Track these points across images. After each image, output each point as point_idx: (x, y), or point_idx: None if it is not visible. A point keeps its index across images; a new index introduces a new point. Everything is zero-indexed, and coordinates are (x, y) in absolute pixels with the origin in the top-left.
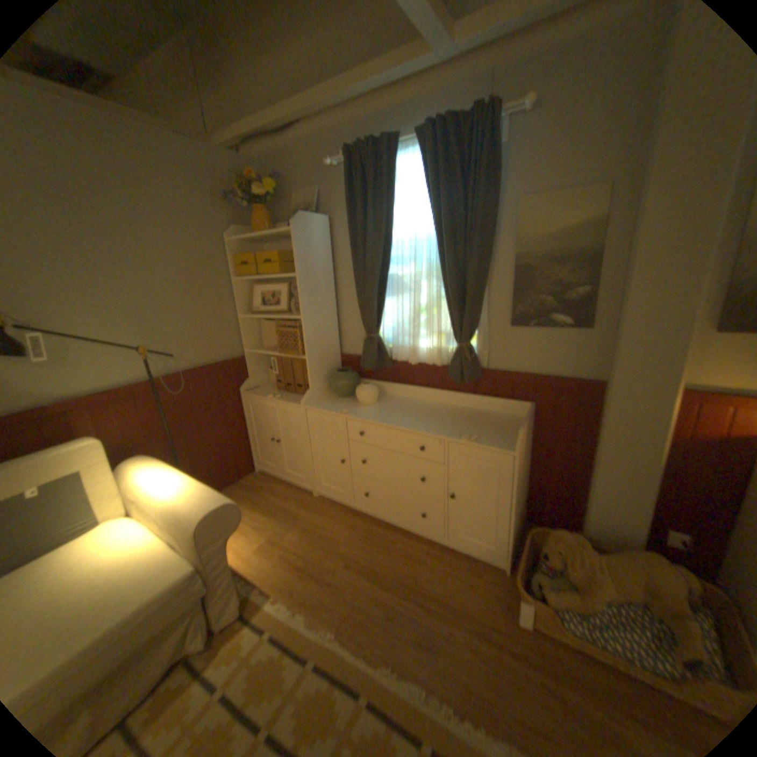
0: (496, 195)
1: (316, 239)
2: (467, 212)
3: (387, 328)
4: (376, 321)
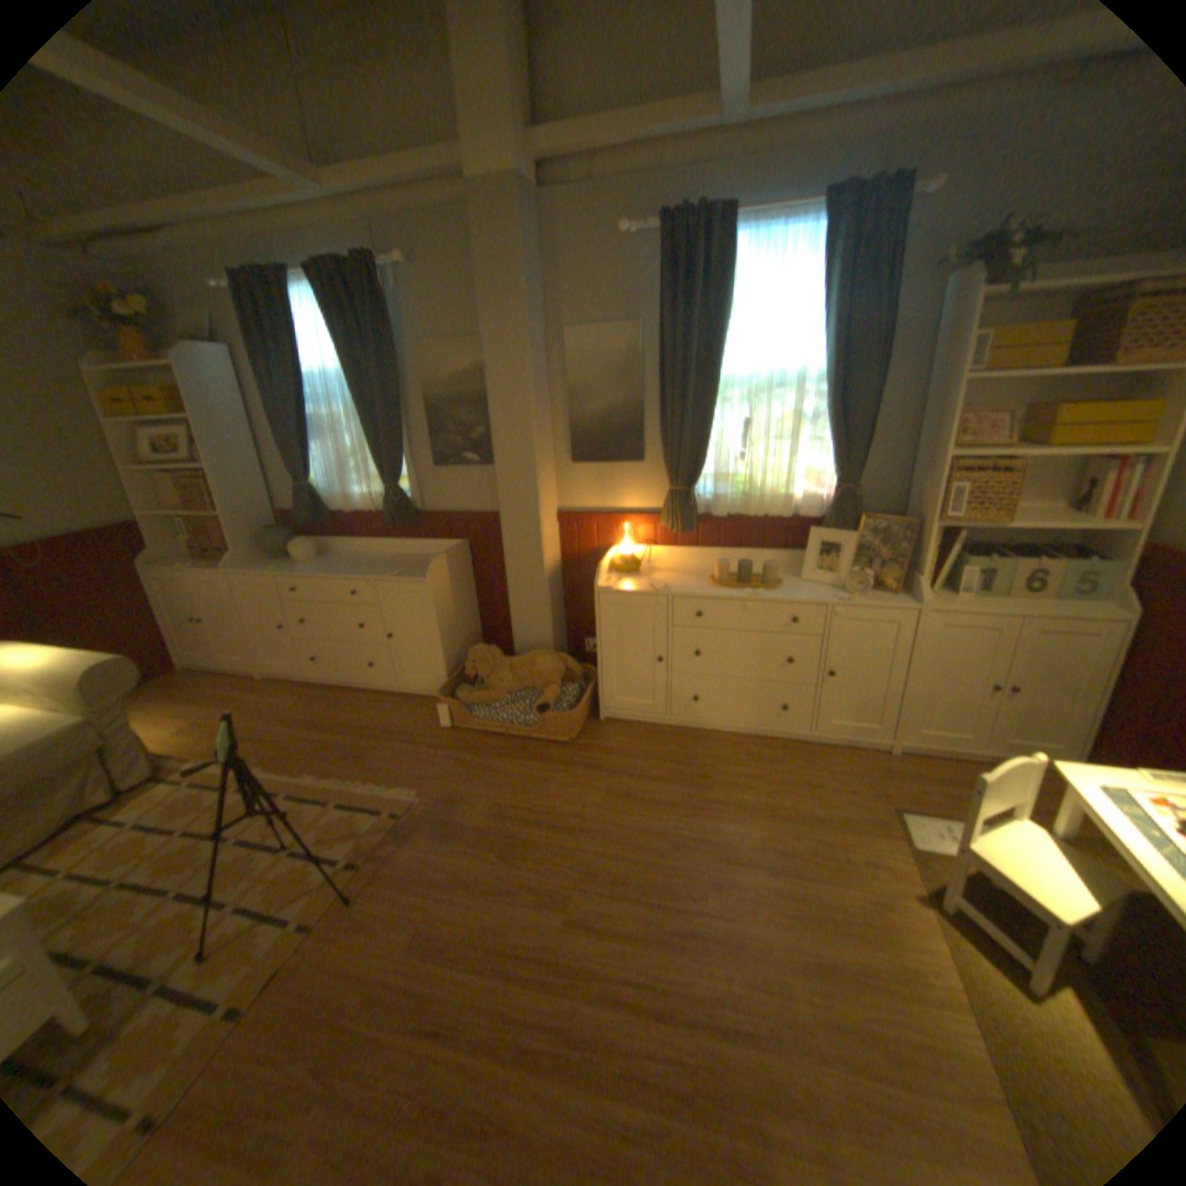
0: (388, 342)
1: (210, 375)
2: (369, 354)
3: (316, 477)
4: (298, 469)
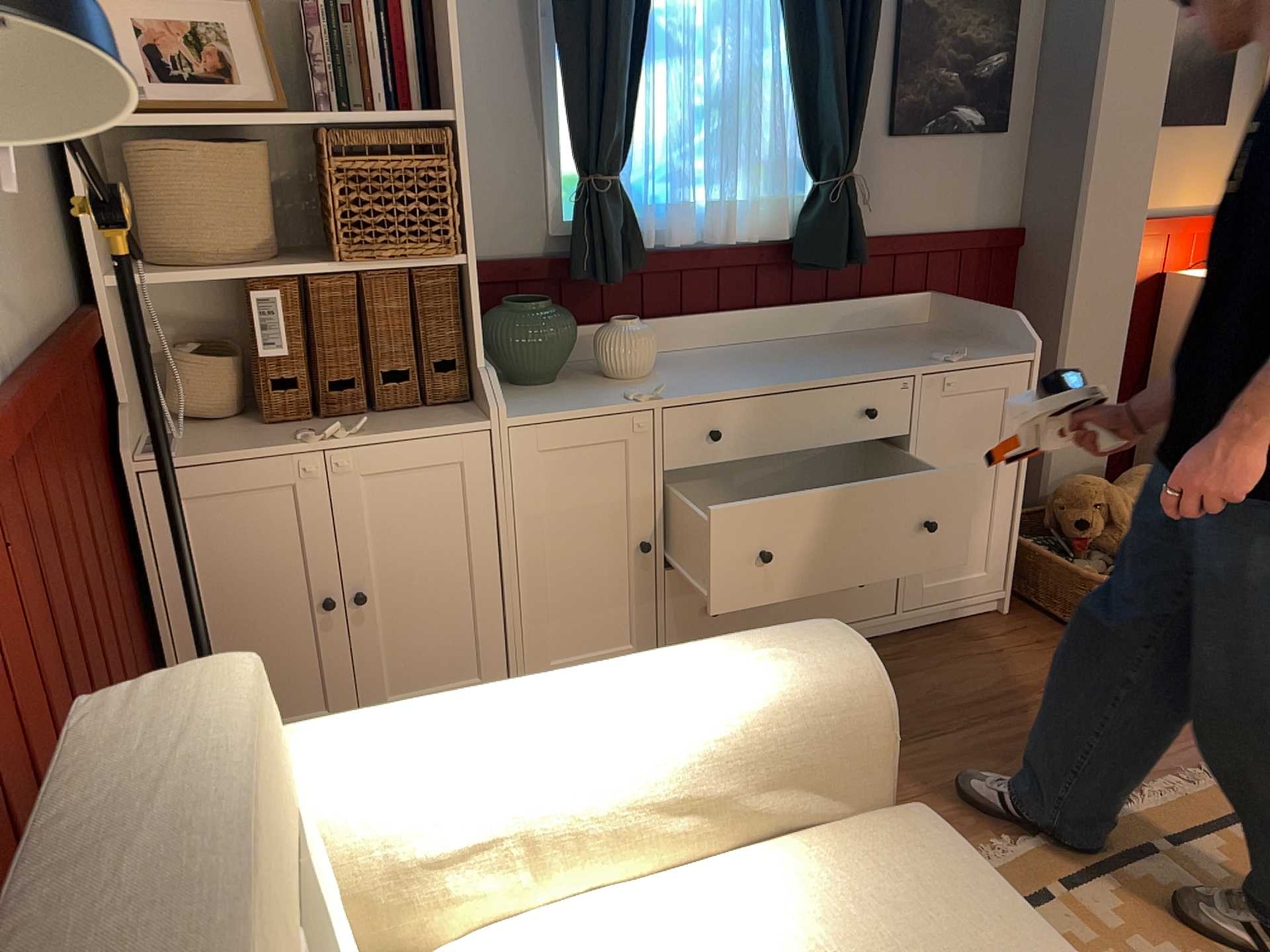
0: None
1: None
2: None
3: (625, 162)
4: (625, 135)
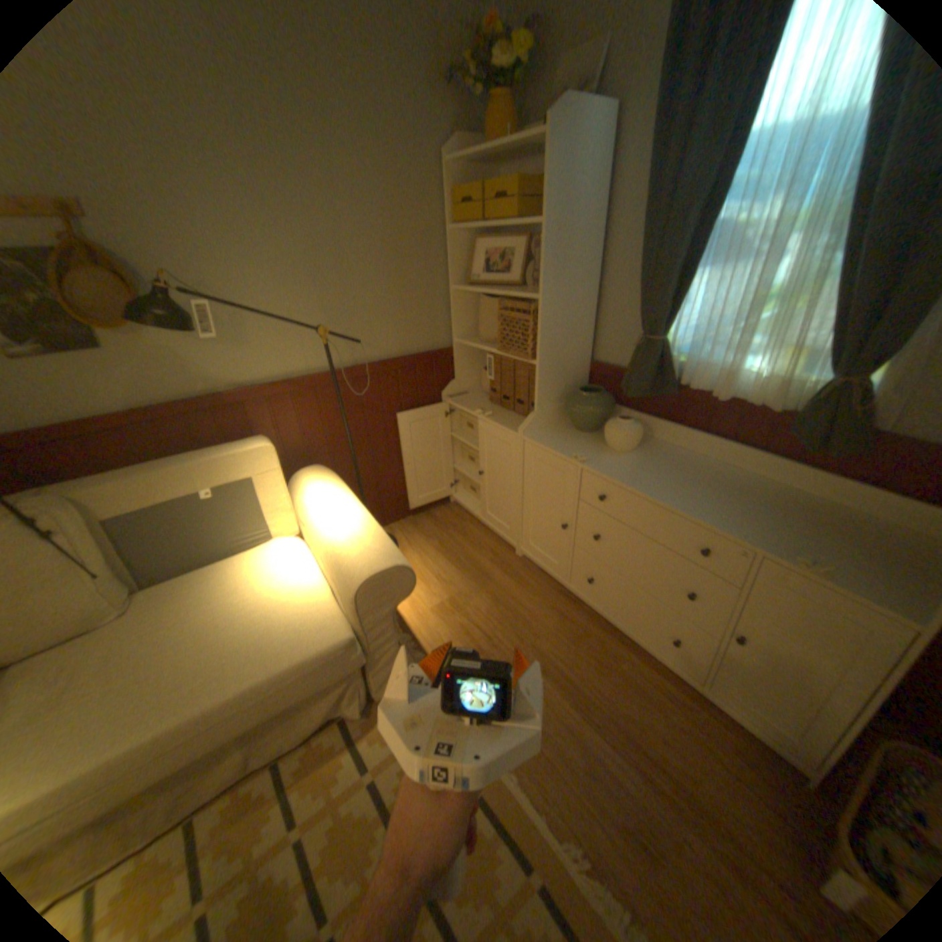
0: None
1: (587, 147)
2: None
3: (684, 326)
4: (667, 311)
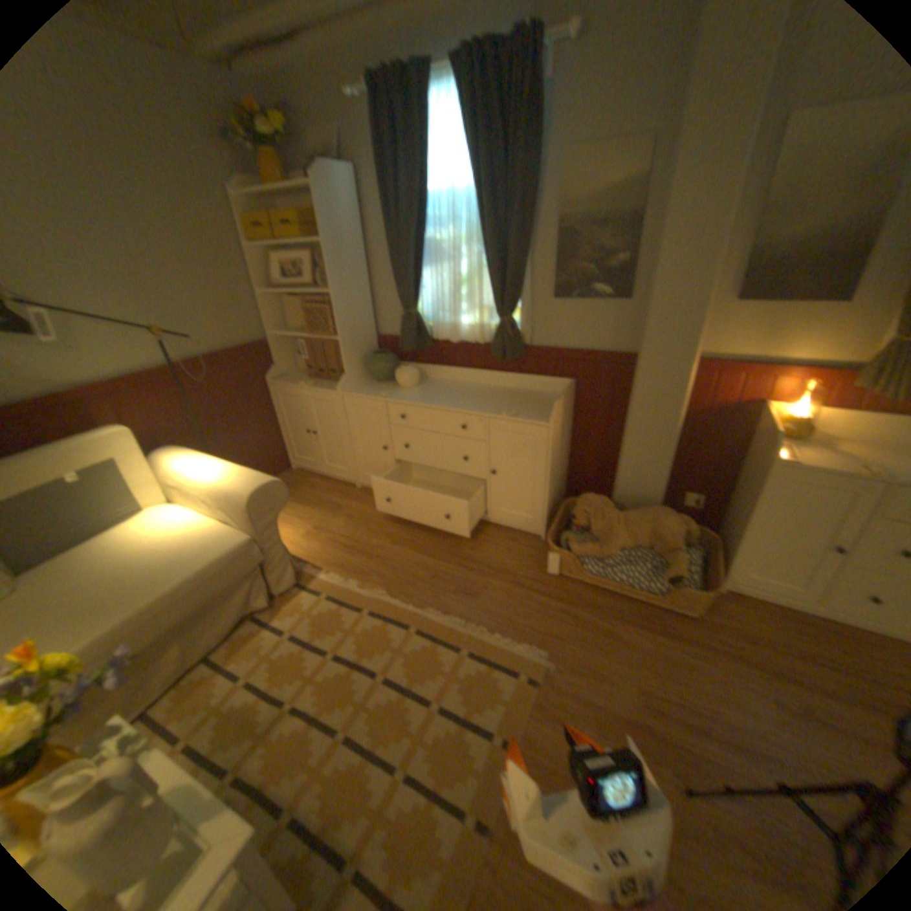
0: (537, 145)
1: (338, 192)
2: (508, 163)
3: (424, 303)
4: (412, 294)
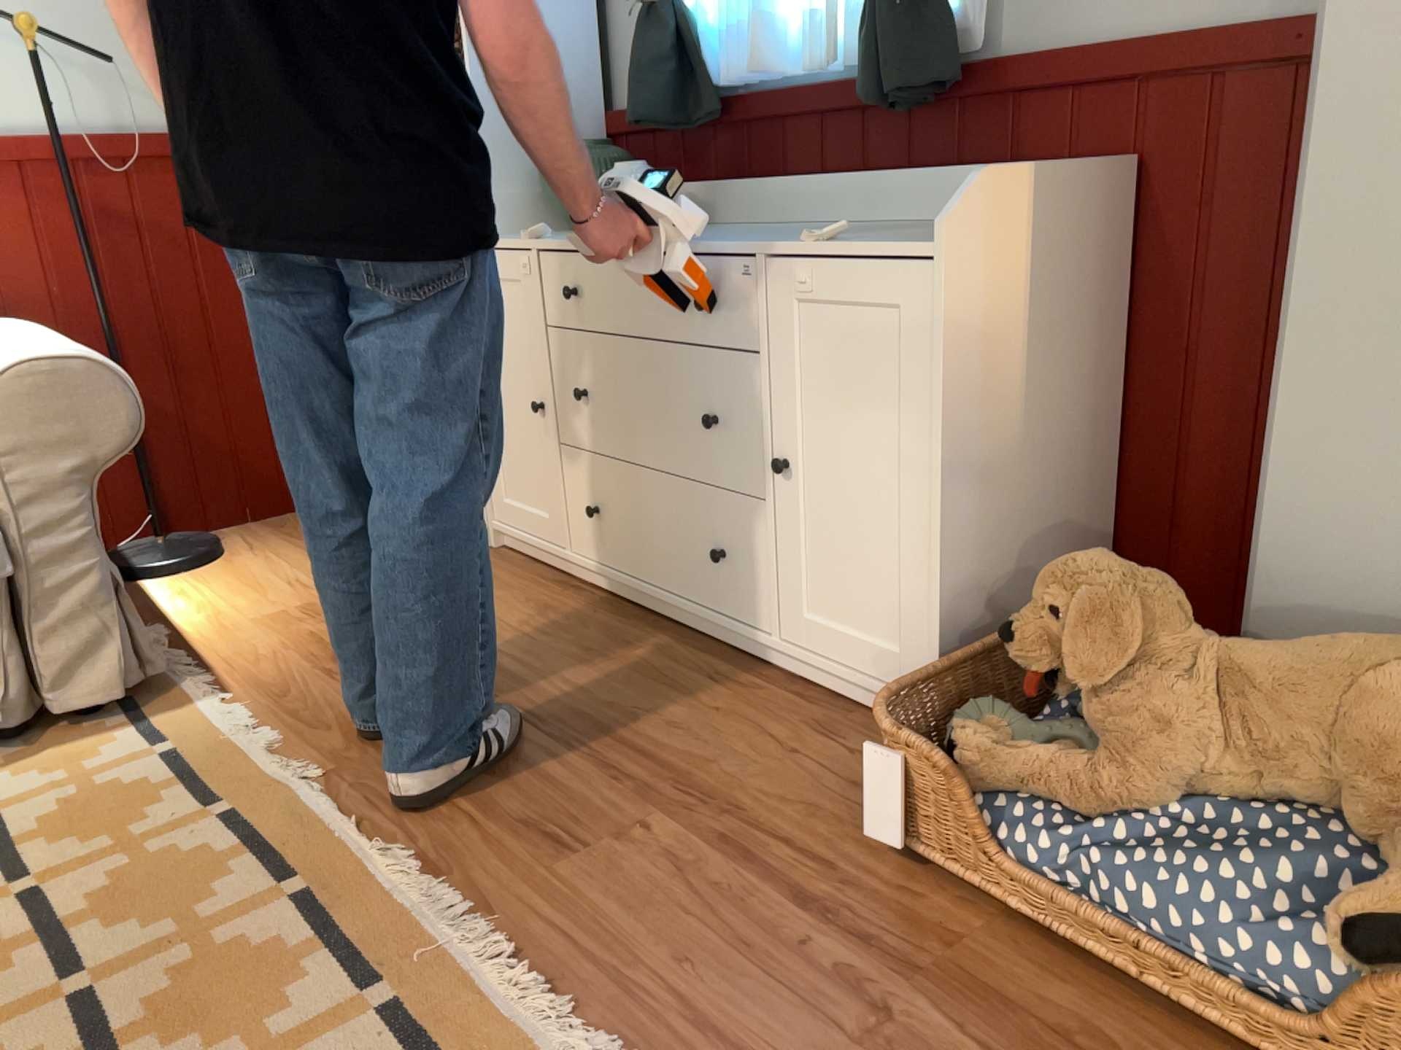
0: None
1: None
2: None
3: None
4: None
